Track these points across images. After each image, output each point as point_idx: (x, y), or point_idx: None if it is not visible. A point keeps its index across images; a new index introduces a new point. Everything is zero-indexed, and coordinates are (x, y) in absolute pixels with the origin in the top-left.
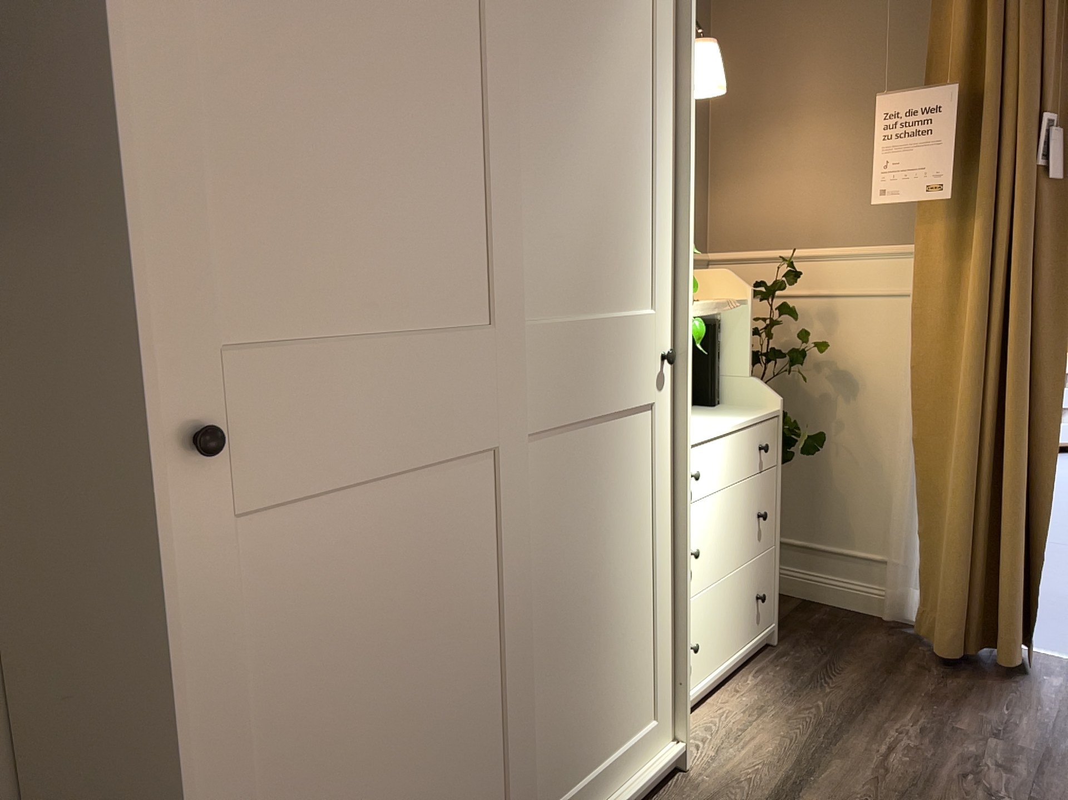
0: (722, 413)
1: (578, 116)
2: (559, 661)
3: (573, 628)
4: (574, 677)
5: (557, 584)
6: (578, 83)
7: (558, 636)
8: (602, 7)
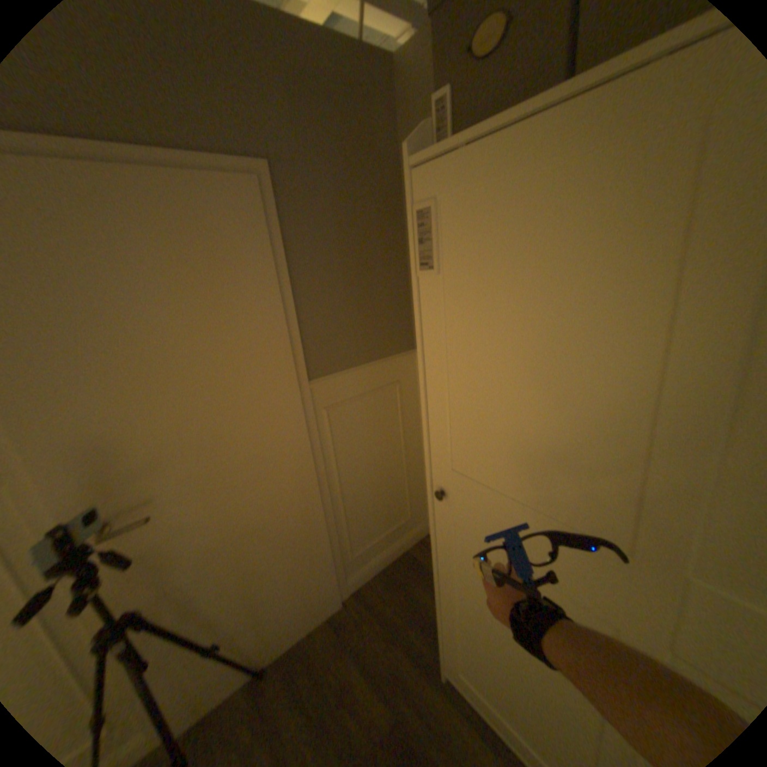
0: None
1: None
2: None
3: None
4: None
5: None
6: None
7: None
8: None
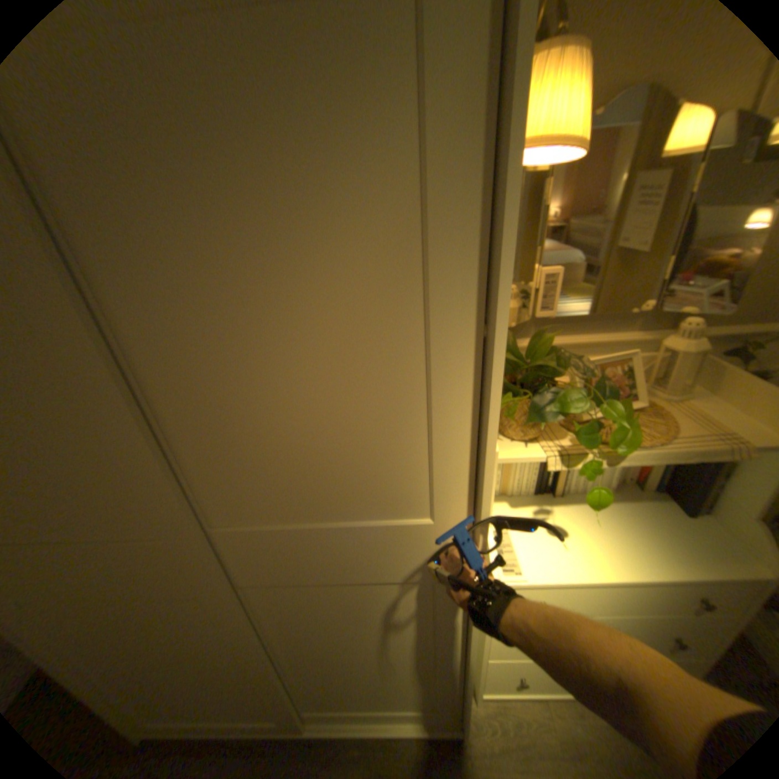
0: (677, 539)
1: (250, 363)
2: (315, 676)
3: (328, 667)
4: (333, 684)
5: (305, 650)
6: (238, 328)
7: (312, 668)
8: (267, 203)
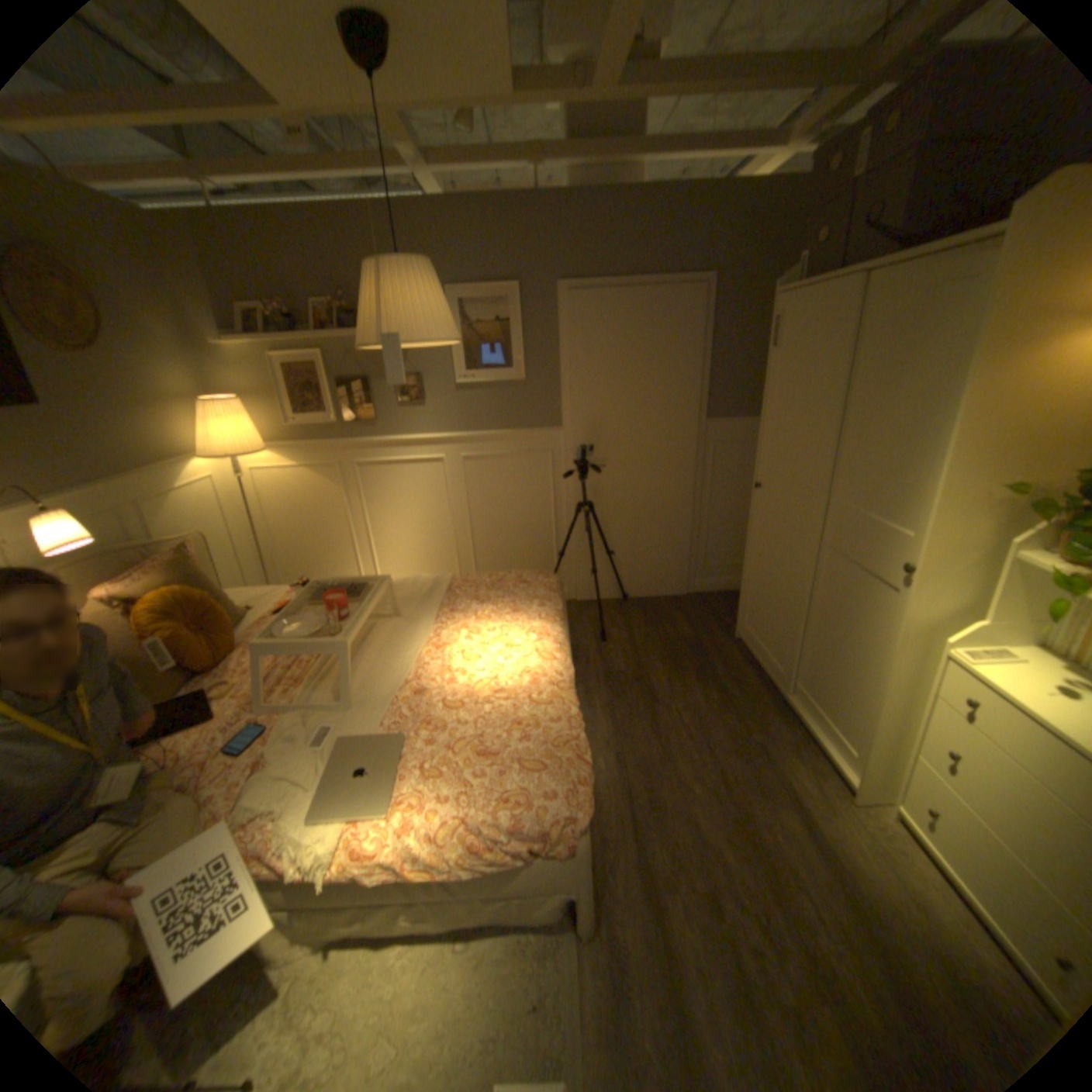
0: None
1: (882, 412)
2: (821, 646)
3: (829, 643)
4: (825, 662)
5: (827, 616)
6: (886, 395)
7: (823, 637)
8: (913, 347)
